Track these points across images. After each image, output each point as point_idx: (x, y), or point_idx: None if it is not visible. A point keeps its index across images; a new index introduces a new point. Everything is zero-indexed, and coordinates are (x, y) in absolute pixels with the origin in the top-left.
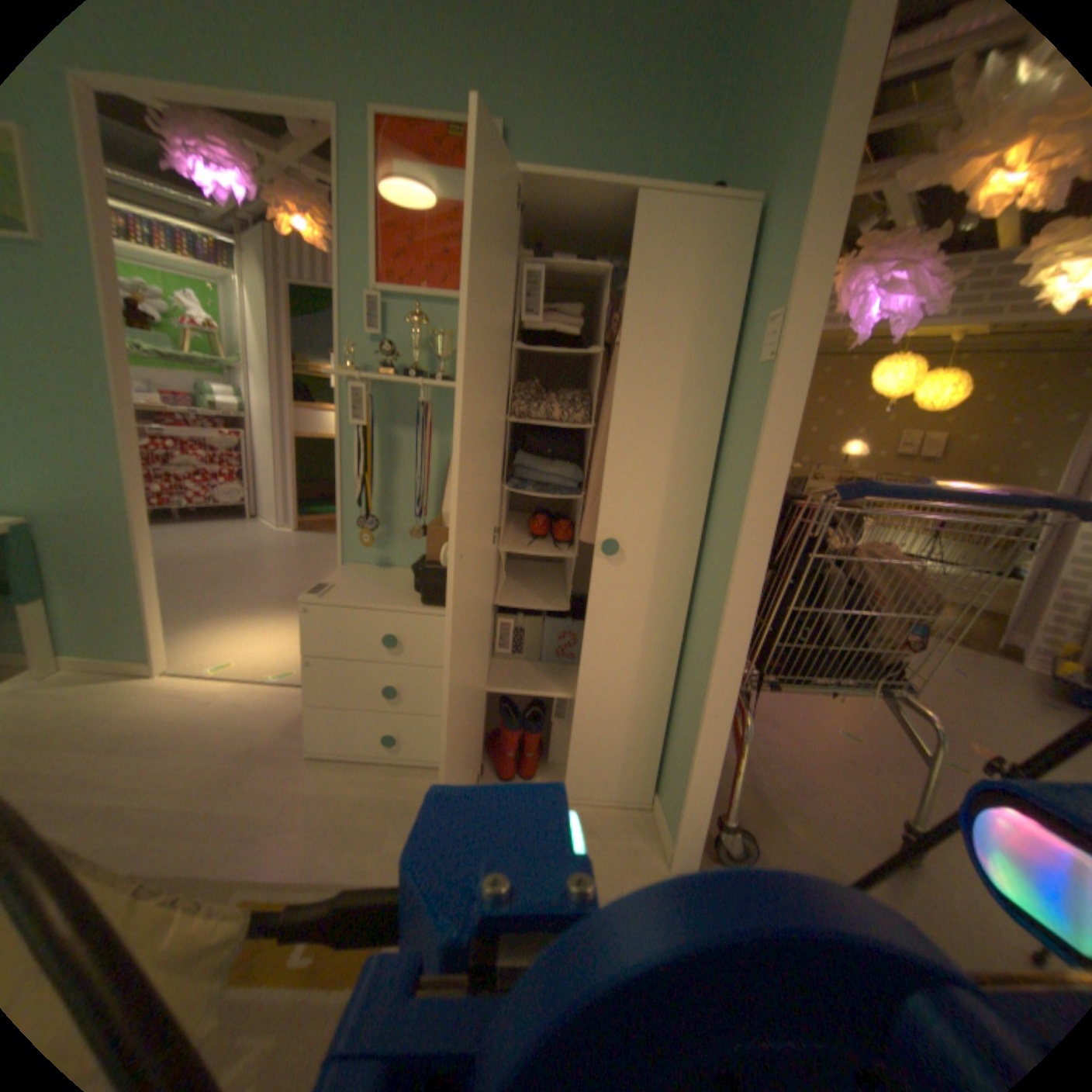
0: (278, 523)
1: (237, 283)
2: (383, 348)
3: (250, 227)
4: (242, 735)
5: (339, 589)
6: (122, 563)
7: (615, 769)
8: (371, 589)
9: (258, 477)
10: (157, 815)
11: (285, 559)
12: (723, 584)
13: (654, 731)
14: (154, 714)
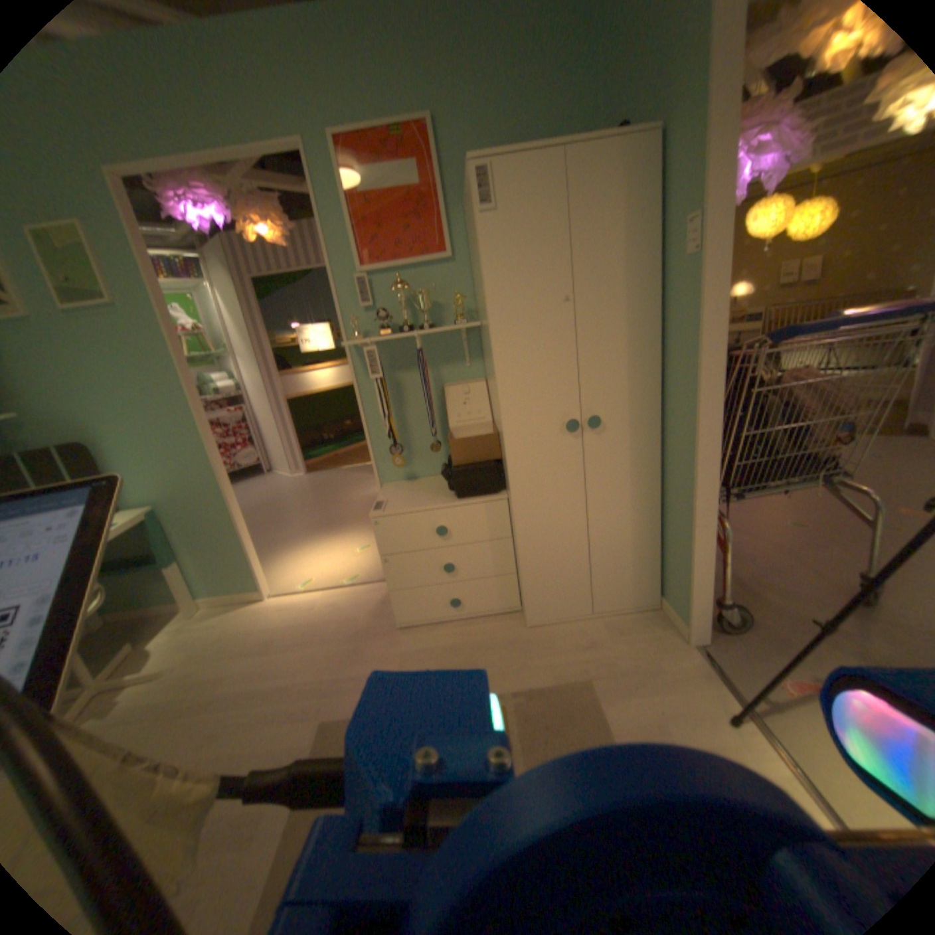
0: (290, 470)
1: (206, 287)
2: (378, 314)
3: (205, 238)
4: (345, 623)
5: (391, 501)
6: (222, 522)
7: (628, 584)
8: (413, 497)
9: (264, 438)
10: (317, 684)
11: (308, 496)
12: (689, 427)
13: (652, 550)
14: (277, 623)
